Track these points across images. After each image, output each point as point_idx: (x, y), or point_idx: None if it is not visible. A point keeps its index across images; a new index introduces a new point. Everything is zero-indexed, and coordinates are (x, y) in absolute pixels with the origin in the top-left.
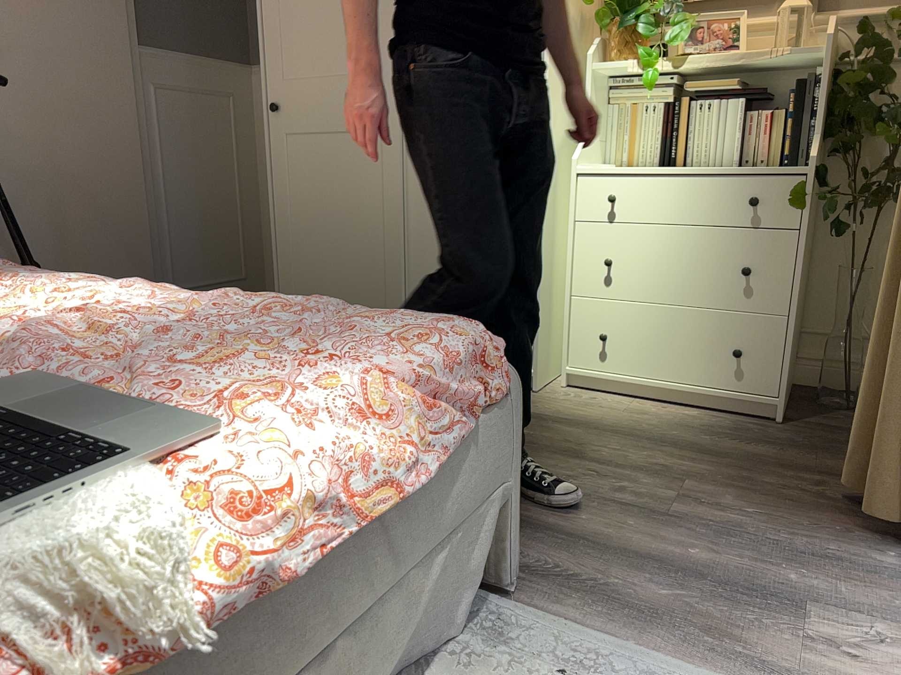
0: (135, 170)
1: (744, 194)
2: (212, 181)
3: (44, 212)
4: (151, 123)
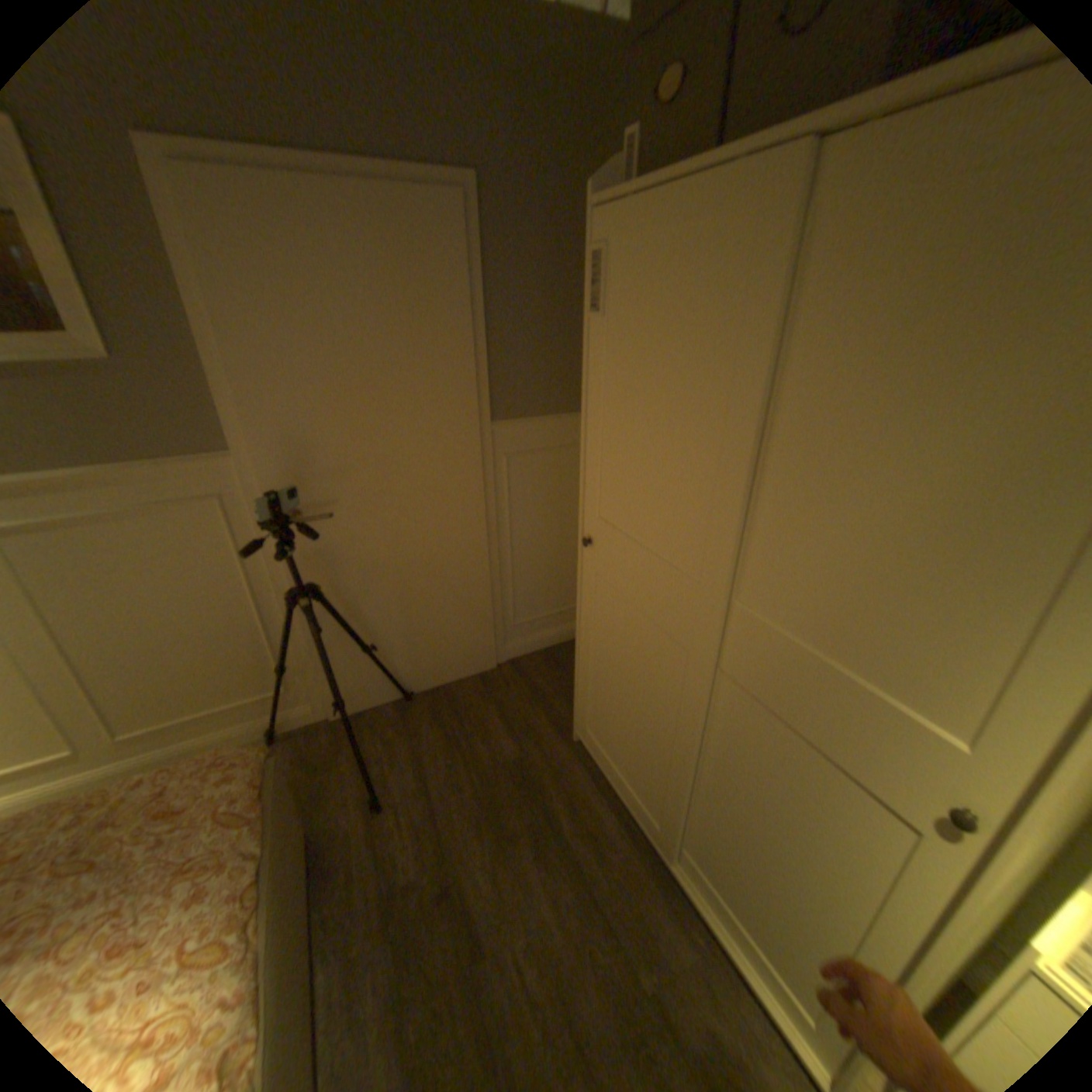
0: (475, 541)
1: None
2: (558, 529)
3: (388, 592)
4: (498, 490)
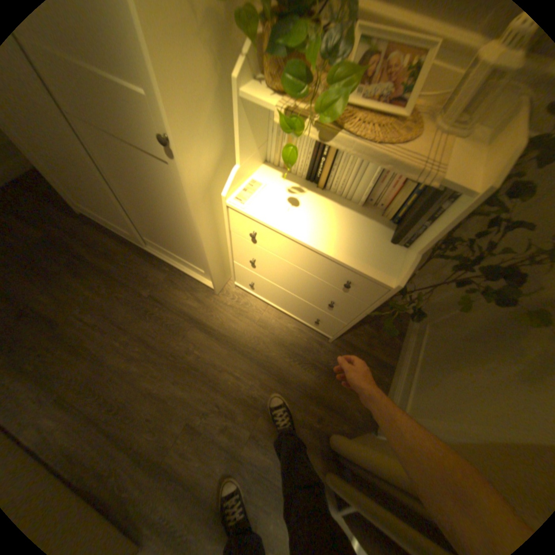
0: None
1: (343, 275)
2: None
3: None
4: None
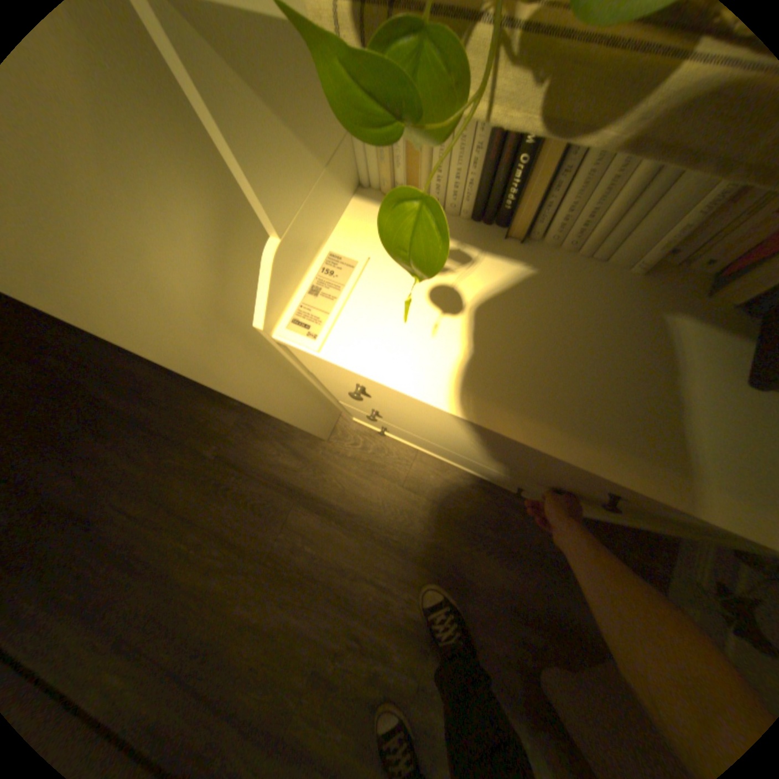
0: None
1: (601, 486)
2: None
3: None
4: None
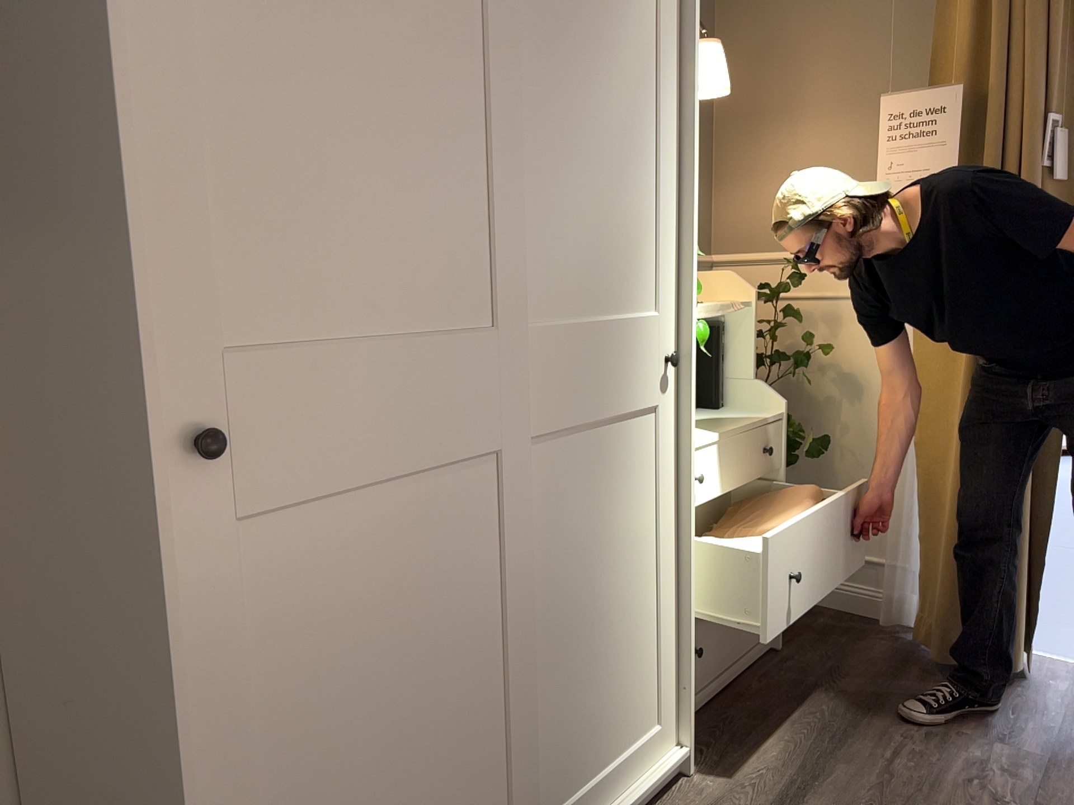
0: None
1: (755, 443)
2: None
3: None
4: None
